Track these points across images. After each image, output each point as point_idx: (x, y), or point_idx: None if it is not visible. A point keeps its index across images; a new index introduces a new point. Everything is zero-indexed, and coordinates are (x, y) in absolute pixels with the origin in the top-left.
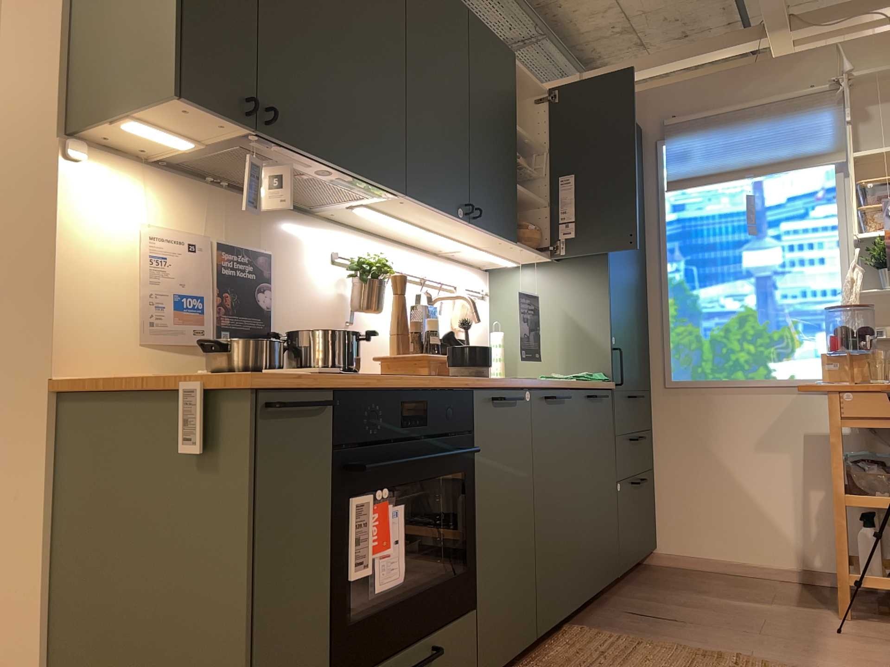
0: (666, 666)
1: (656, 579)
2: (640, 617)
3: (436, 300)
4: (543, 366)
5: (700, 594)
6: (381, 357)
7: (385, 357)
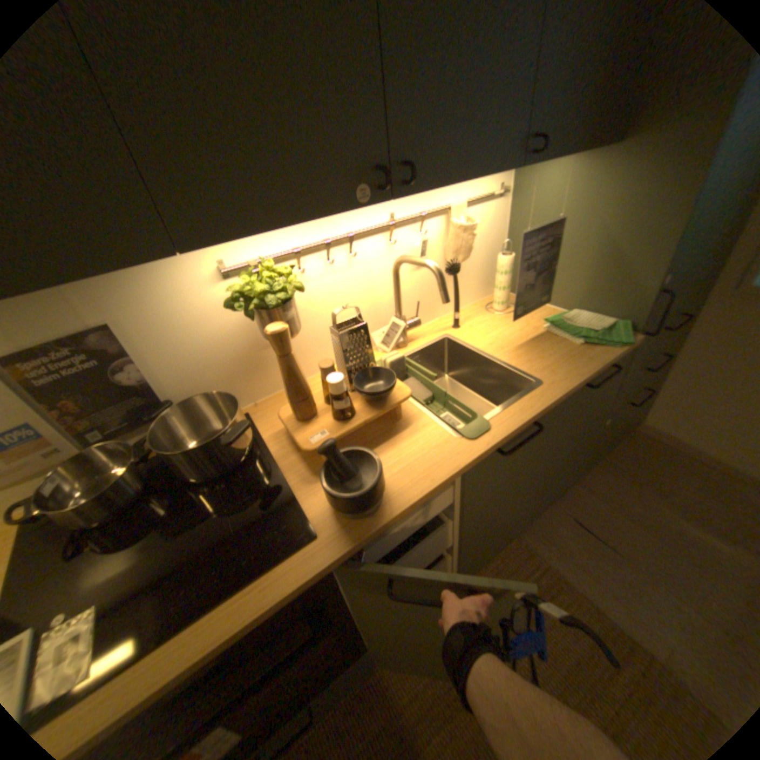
0: (568, 648)
1: (627, 458)
2: (582, 531)
3: (402, 260)
4: (557, 289)
5: (661, 501)
6: (282, 419)
7: (284, 424)
